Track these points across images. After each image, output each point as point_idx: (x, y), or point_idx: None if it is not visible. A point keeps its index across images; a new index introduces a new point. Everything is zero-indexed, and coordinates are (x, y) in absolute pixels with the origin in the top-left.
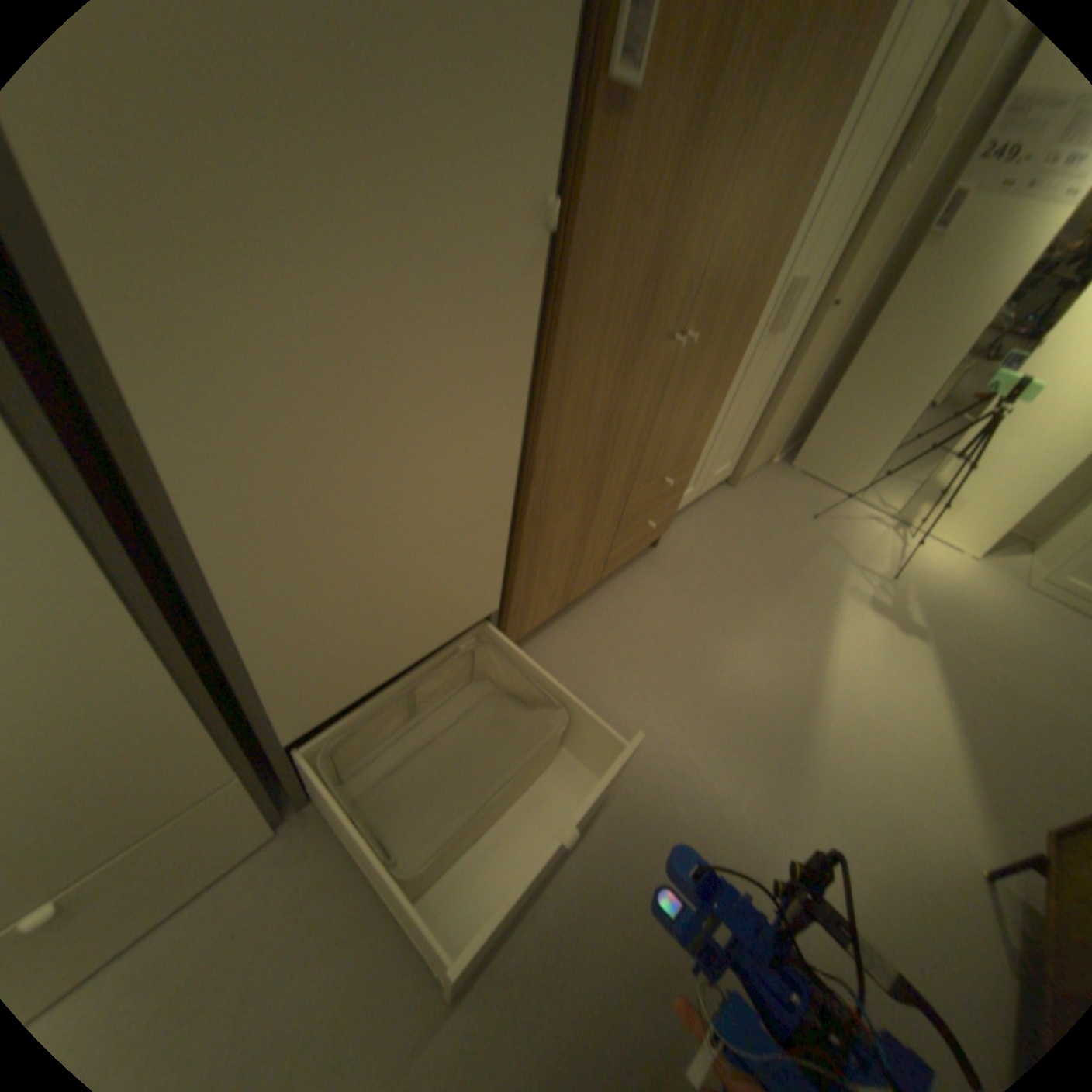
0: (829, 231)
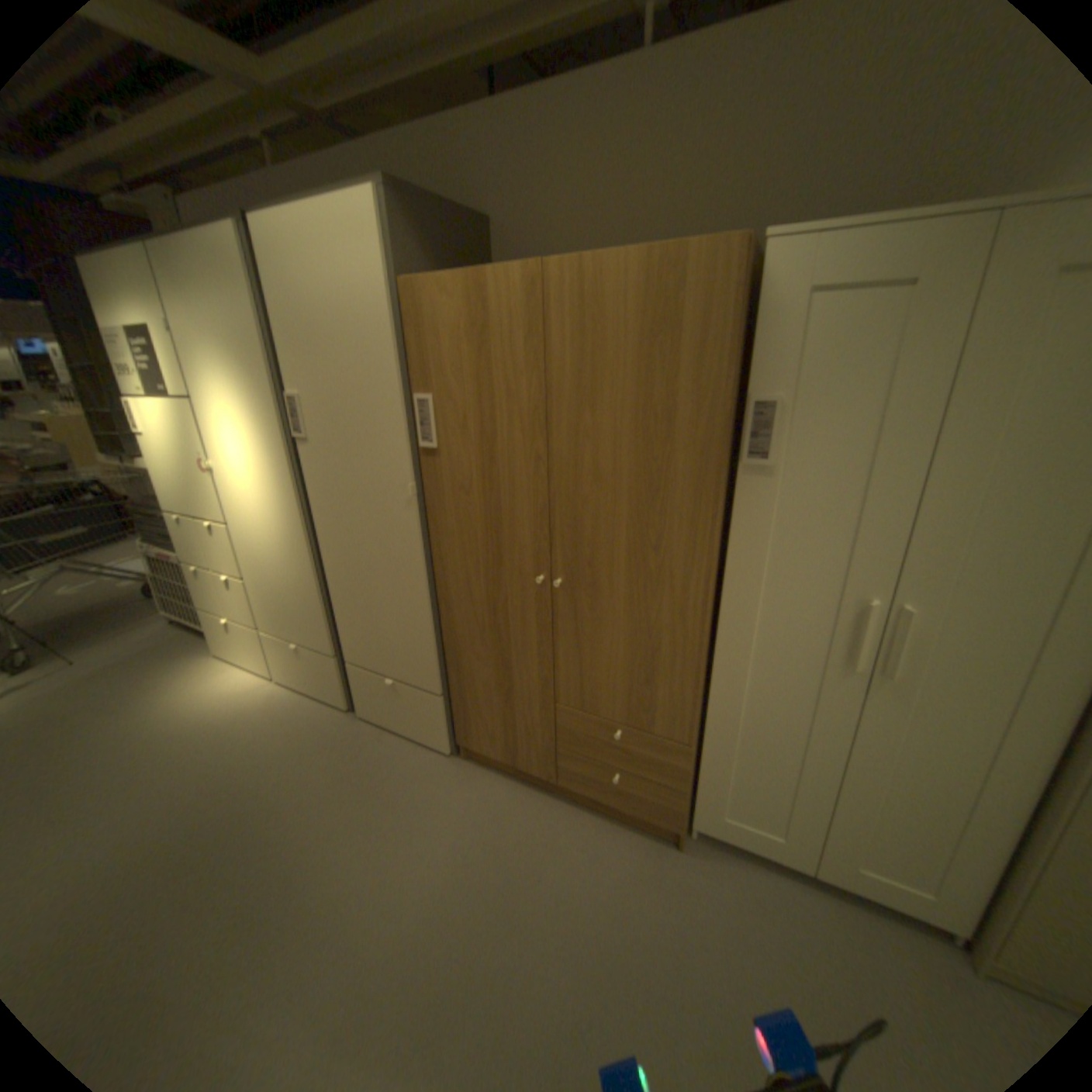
0: (978, 562)
